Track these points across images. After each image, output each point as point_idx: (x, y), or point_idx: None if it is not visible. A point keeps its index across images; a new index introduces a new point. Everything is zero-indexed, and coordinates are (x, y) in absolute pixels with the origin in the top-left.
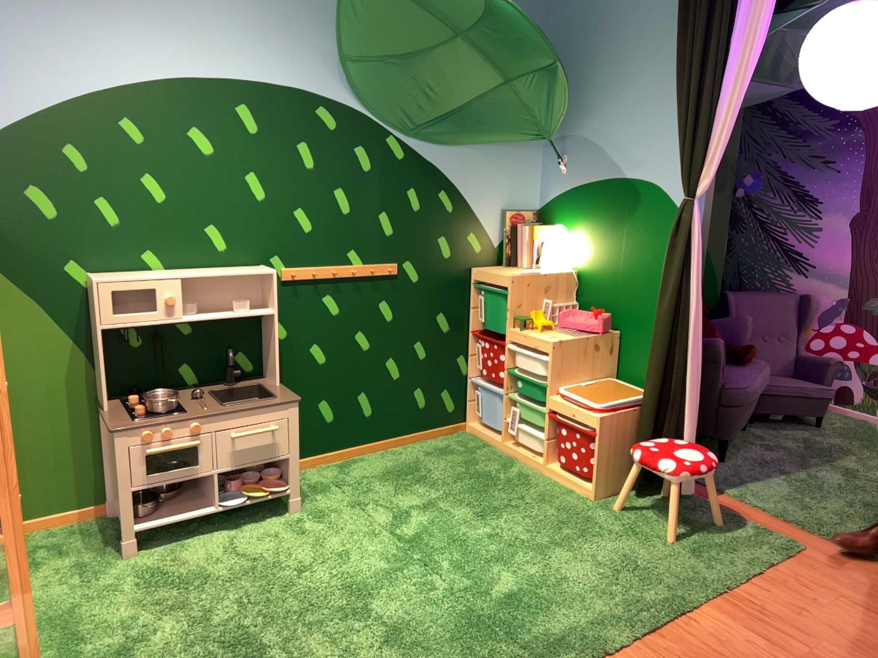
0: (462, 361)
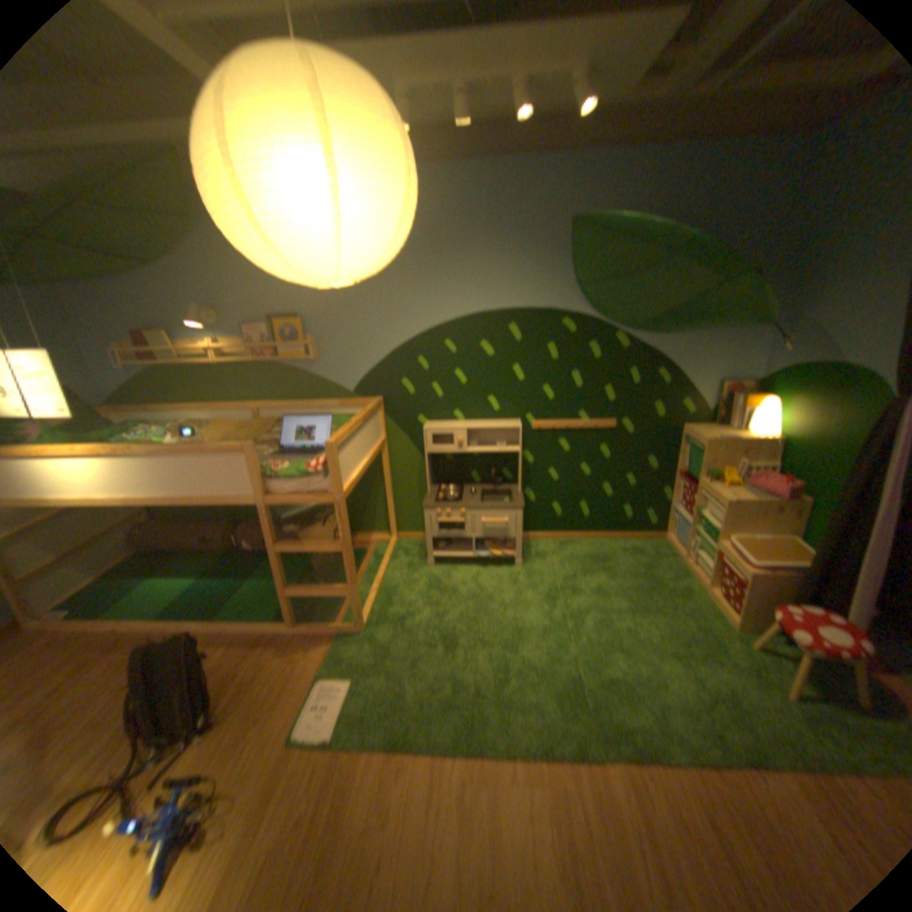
0: (667, 490)
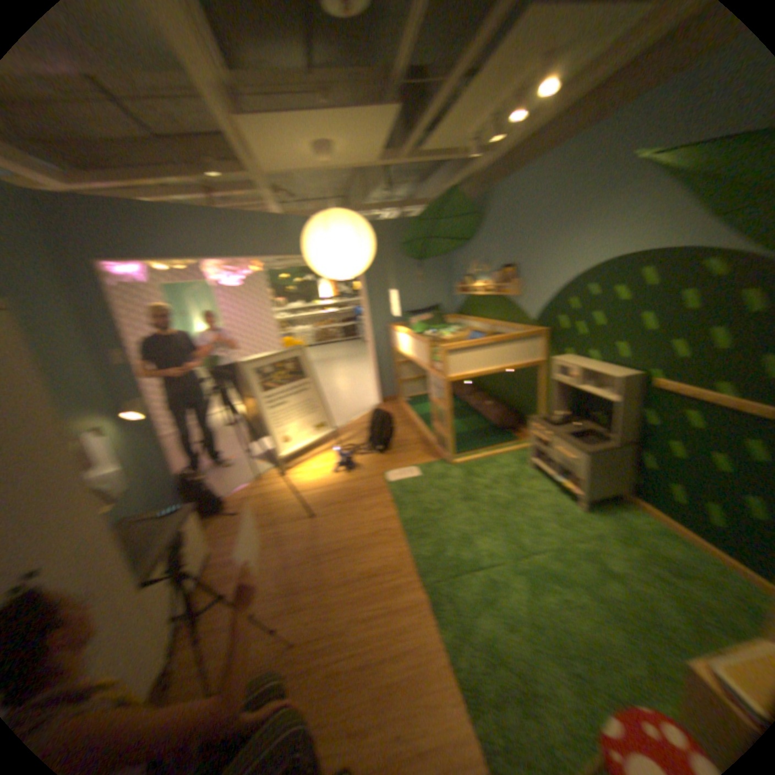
0: None
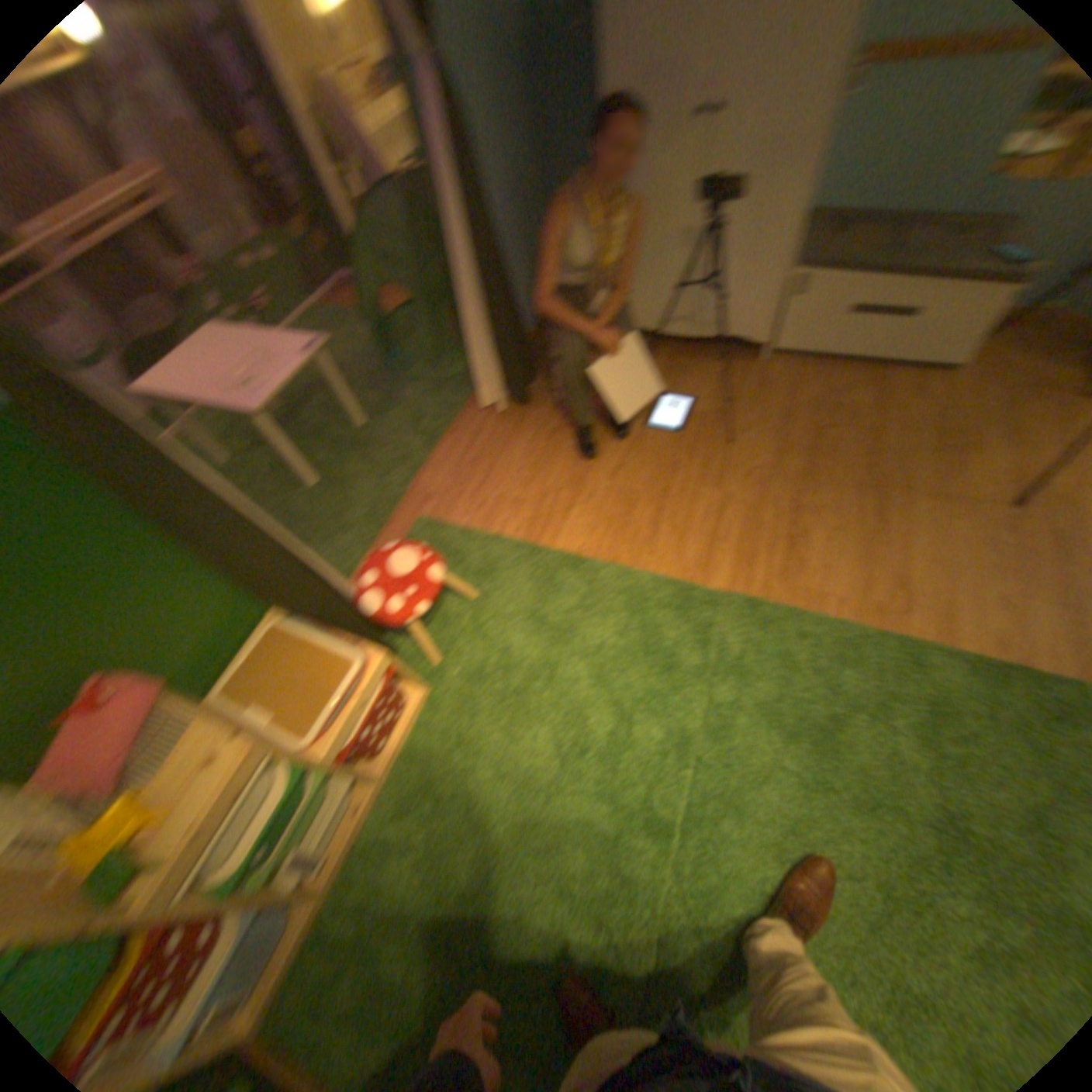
0: None
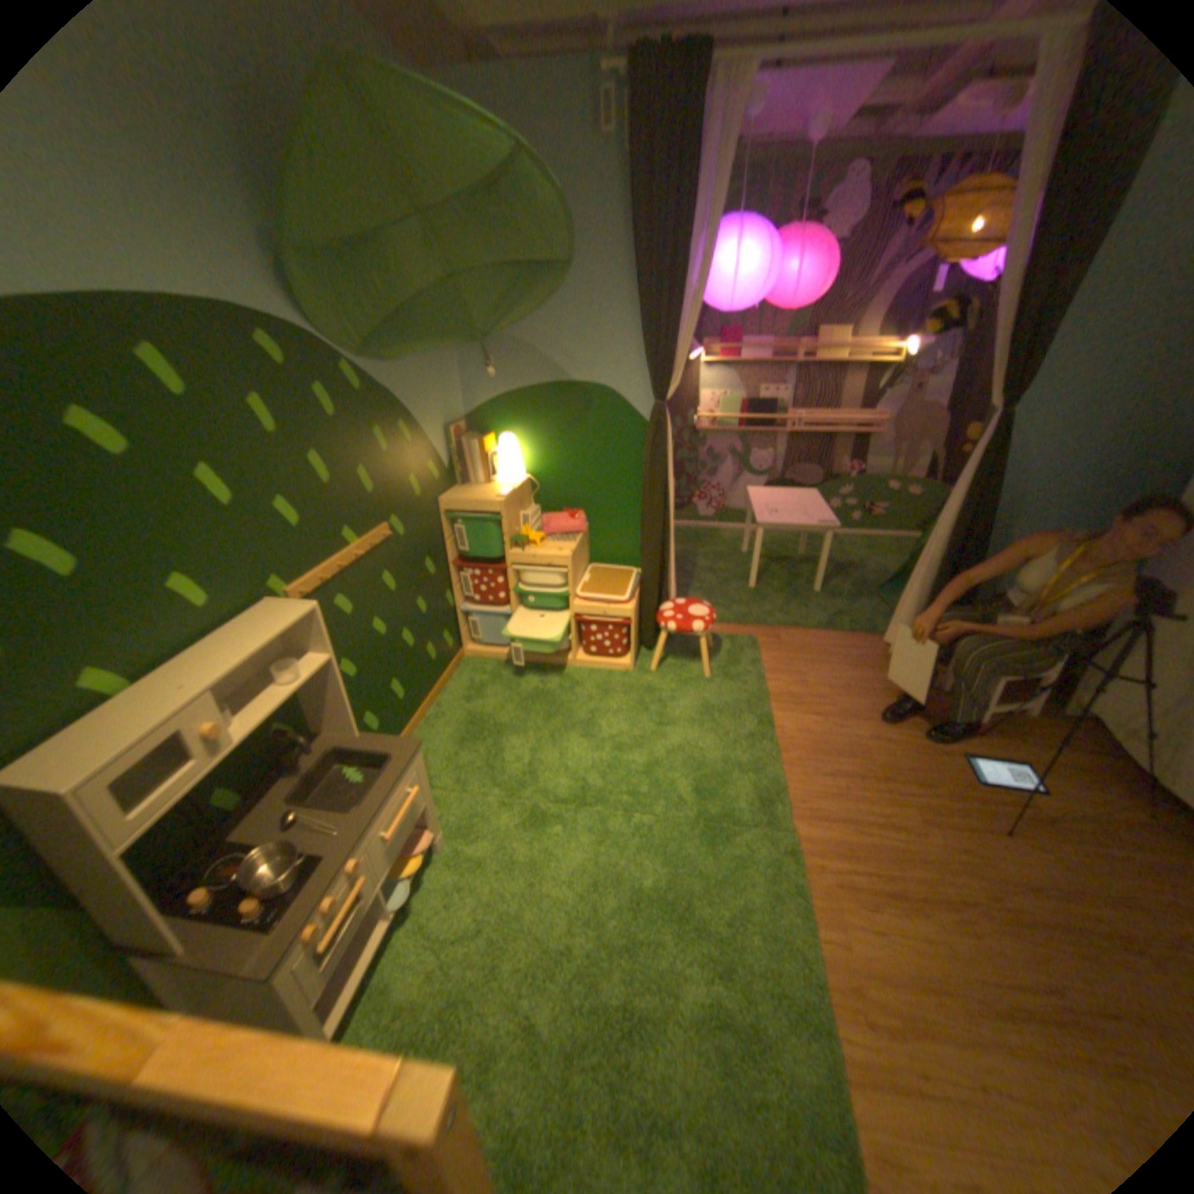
0: (448, 596)
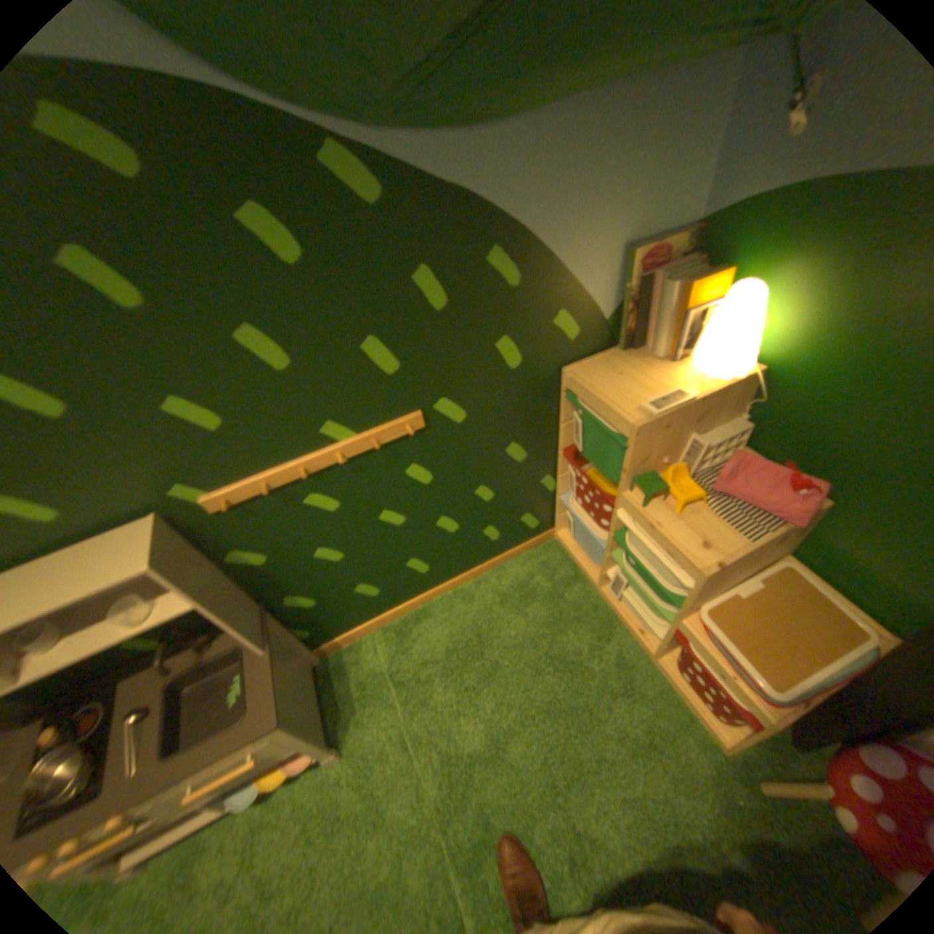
0: (549, 480)
